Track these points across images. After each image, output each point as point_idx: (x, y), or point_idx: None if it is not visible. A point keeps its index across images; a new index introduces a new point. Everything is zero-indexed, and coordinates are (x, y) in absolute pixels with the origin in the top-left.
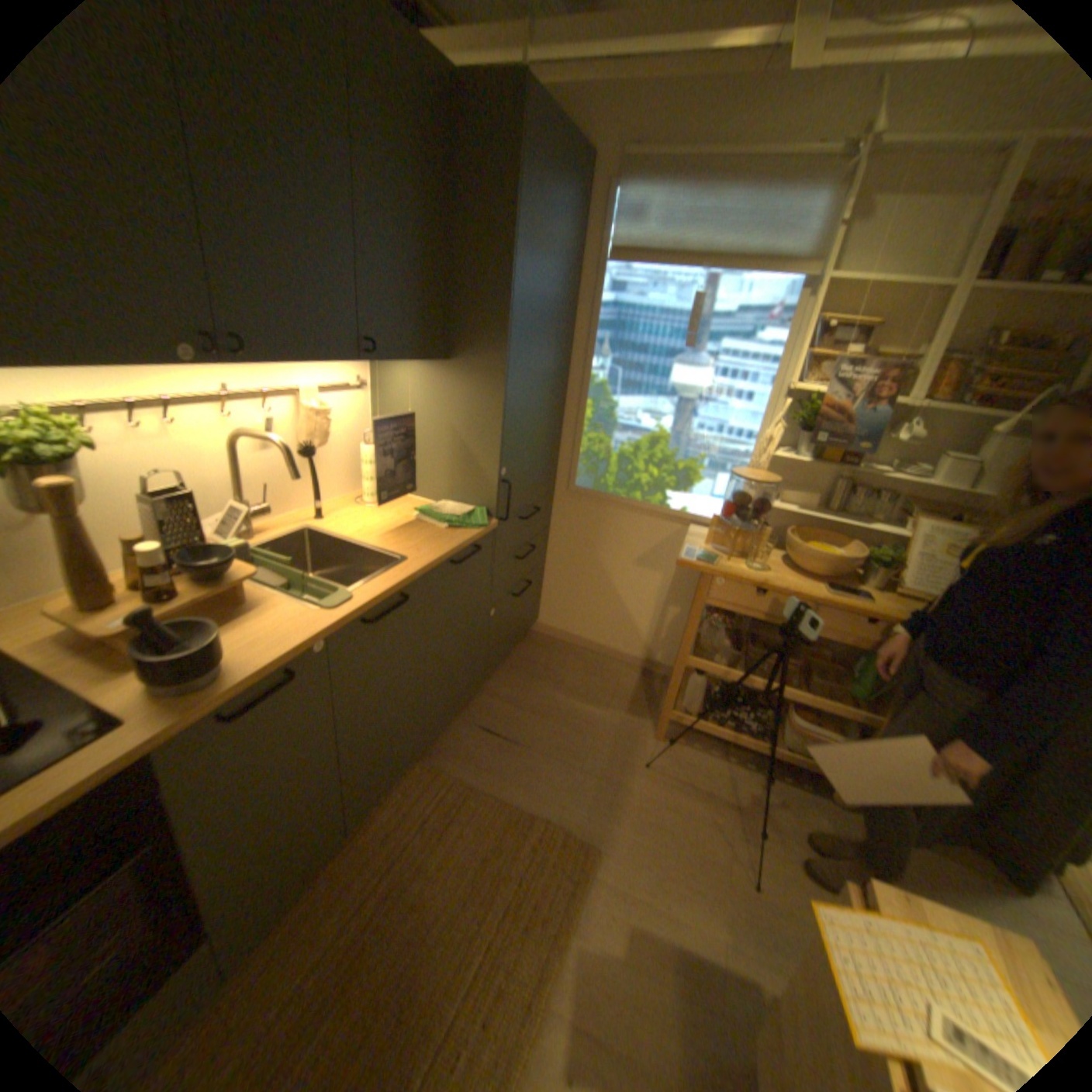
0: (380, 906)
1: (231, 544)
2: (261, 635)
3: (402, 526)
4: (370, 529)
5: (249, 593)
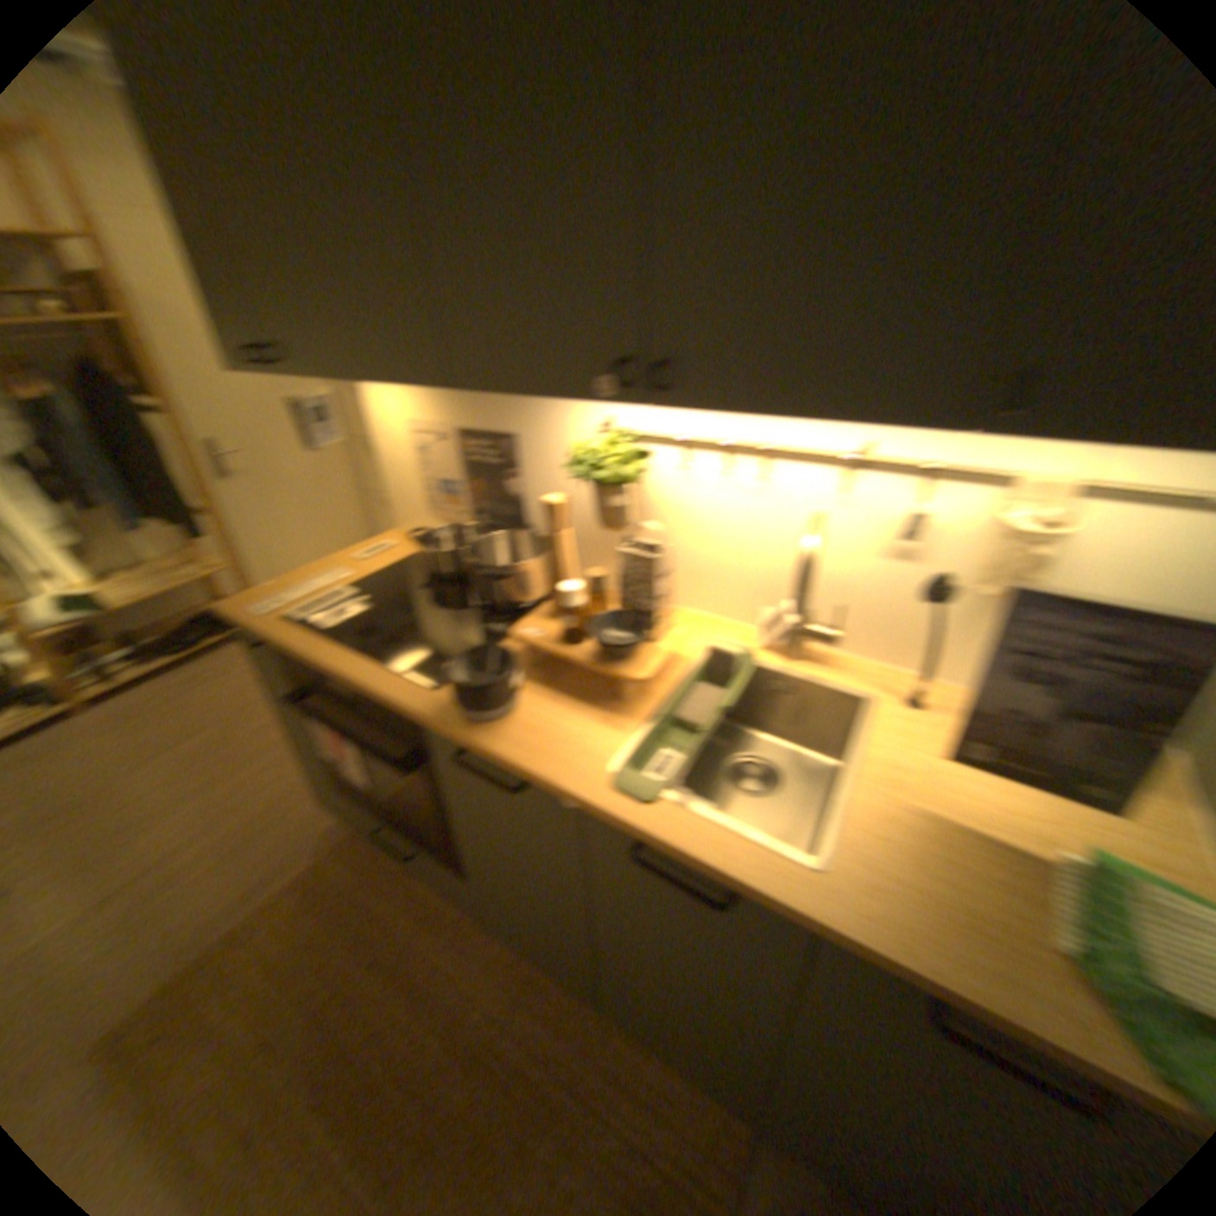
0: (530, 1095)
1: (721, 643)
2: (548, 734)
3: (993, 839)
4: (929, 783)
5: (643, 698)
